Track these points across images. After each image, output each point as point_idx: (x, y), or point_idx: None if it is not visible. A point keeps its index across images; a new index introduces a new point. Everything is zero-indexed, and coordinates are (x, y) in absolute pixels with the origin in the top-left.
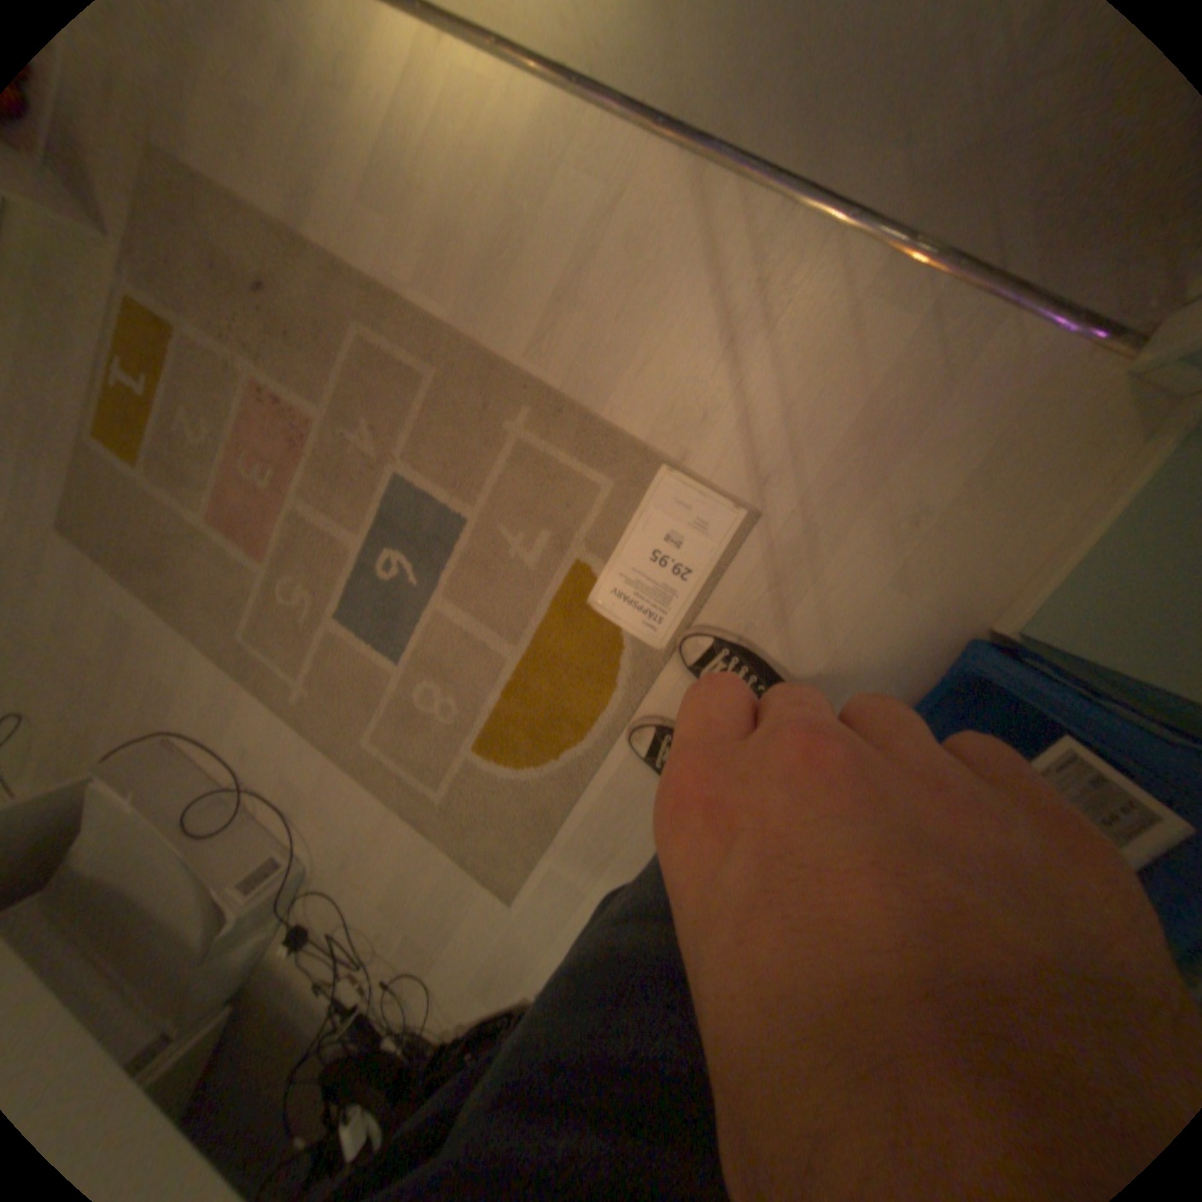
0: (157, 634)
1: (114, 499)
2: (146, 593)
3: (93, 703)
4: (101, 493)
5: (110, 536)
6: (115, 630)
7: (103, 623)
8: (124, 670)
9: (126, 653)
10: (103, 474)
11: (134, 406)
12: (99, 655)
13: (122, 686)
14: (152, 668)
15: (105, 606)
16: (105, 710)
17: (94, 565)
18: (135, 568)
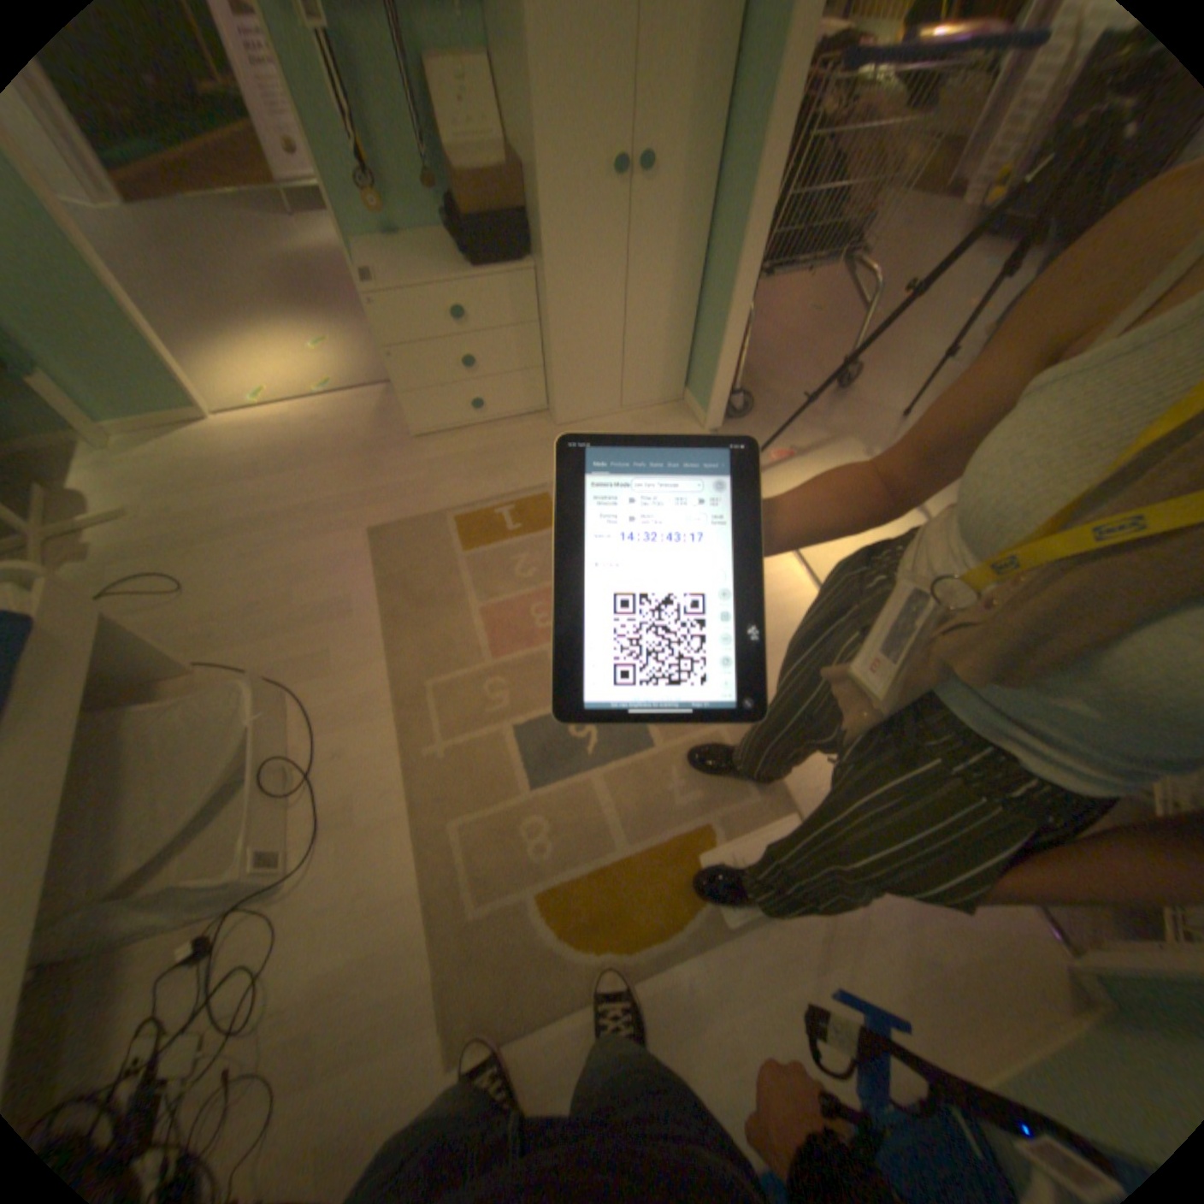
0: (368, 636)
1: (433, 555)
2: (392, 610)
3: (257, 631)
4: (428, 546)
5: (406, 567)
6: (339, 609)
7: (335, 598)
8: (312, 633)
9: (328, 626)
10: (441, 540)
11: (500, 533)
12: (305, 611)
13: (297, 640)
14: (337, 650)
15: (350, 592)
16: (261, 642)
17: (374, 569)
18: (401, 593)
